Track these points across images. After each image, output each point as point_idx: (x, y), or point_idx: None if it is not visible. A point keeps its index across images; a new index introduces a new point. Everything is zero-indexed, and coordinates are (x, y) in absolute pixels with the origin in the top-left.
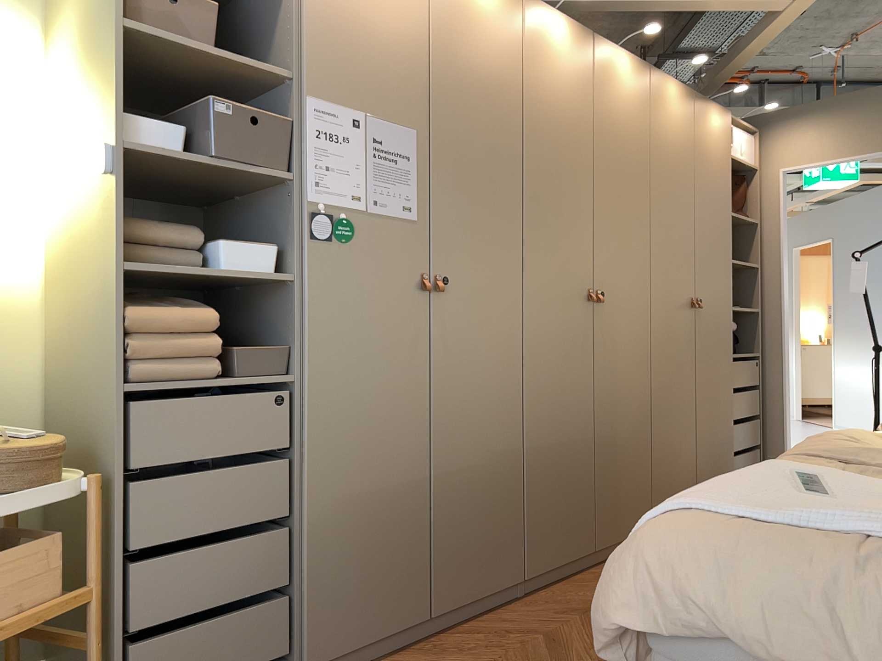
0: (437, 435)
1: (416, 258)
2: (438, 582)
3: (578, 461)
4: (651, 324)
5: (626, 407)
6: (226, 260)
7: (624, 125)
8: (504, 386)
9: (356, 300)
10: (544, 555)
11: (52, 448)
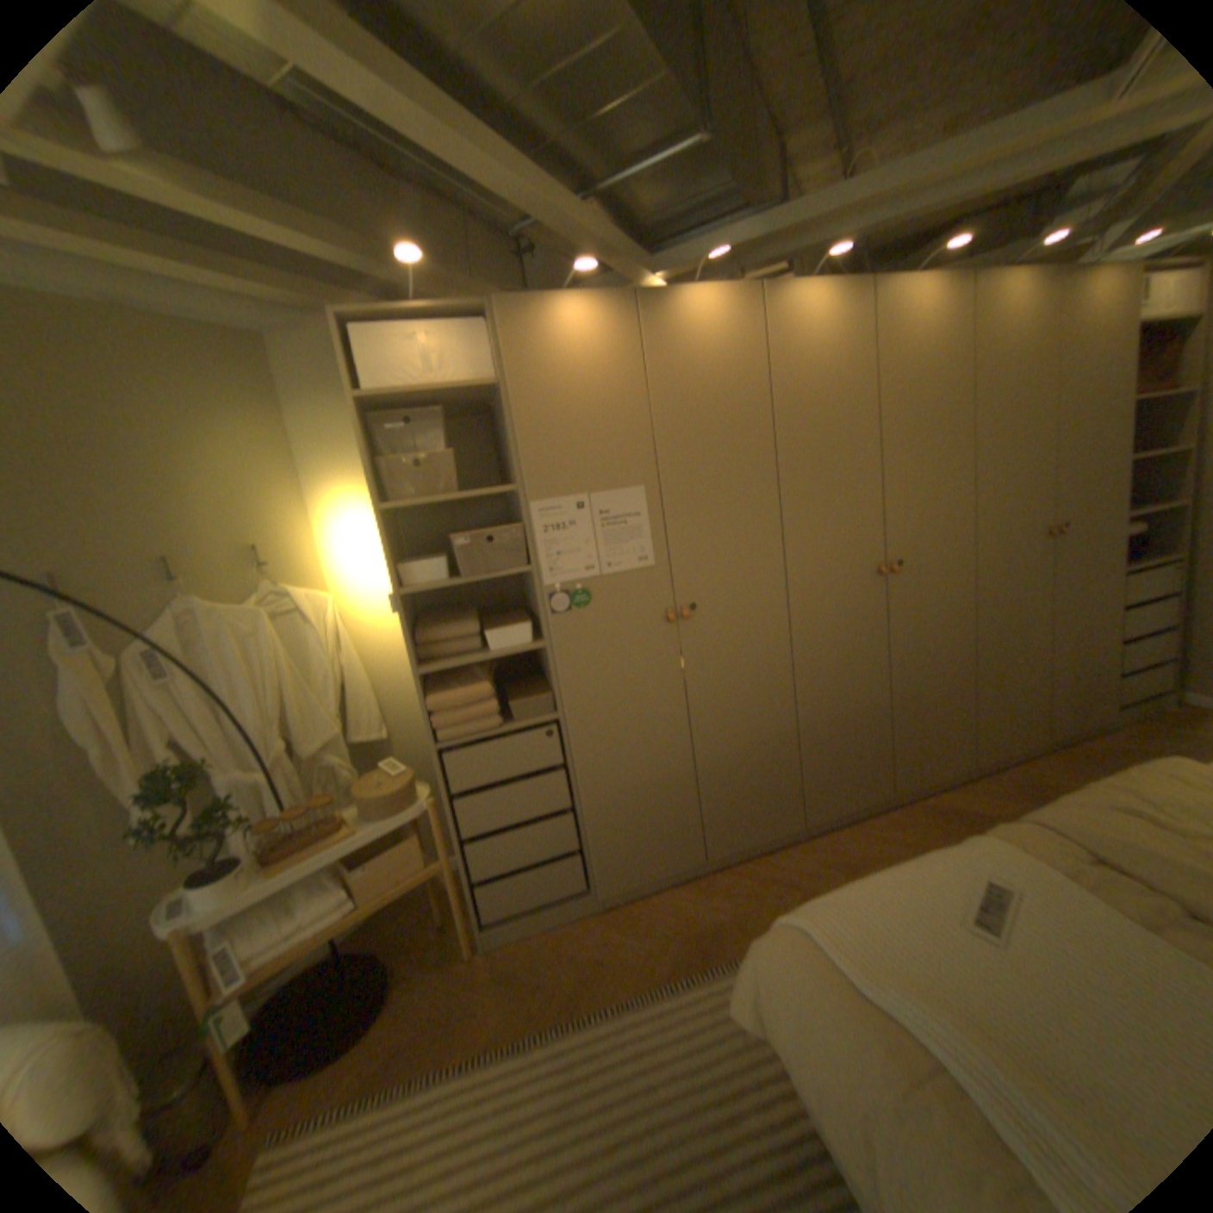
0: (706, 732)
1: (665, 596)
2: (719, 837)
3: (878, 725)
4: (987, 571)
5: (946, 664)
6: (499, 642)
7: (940, 360)
8: (777, 678)
9: (610, 647)
10: (837, 808)
11: (410, 785)
